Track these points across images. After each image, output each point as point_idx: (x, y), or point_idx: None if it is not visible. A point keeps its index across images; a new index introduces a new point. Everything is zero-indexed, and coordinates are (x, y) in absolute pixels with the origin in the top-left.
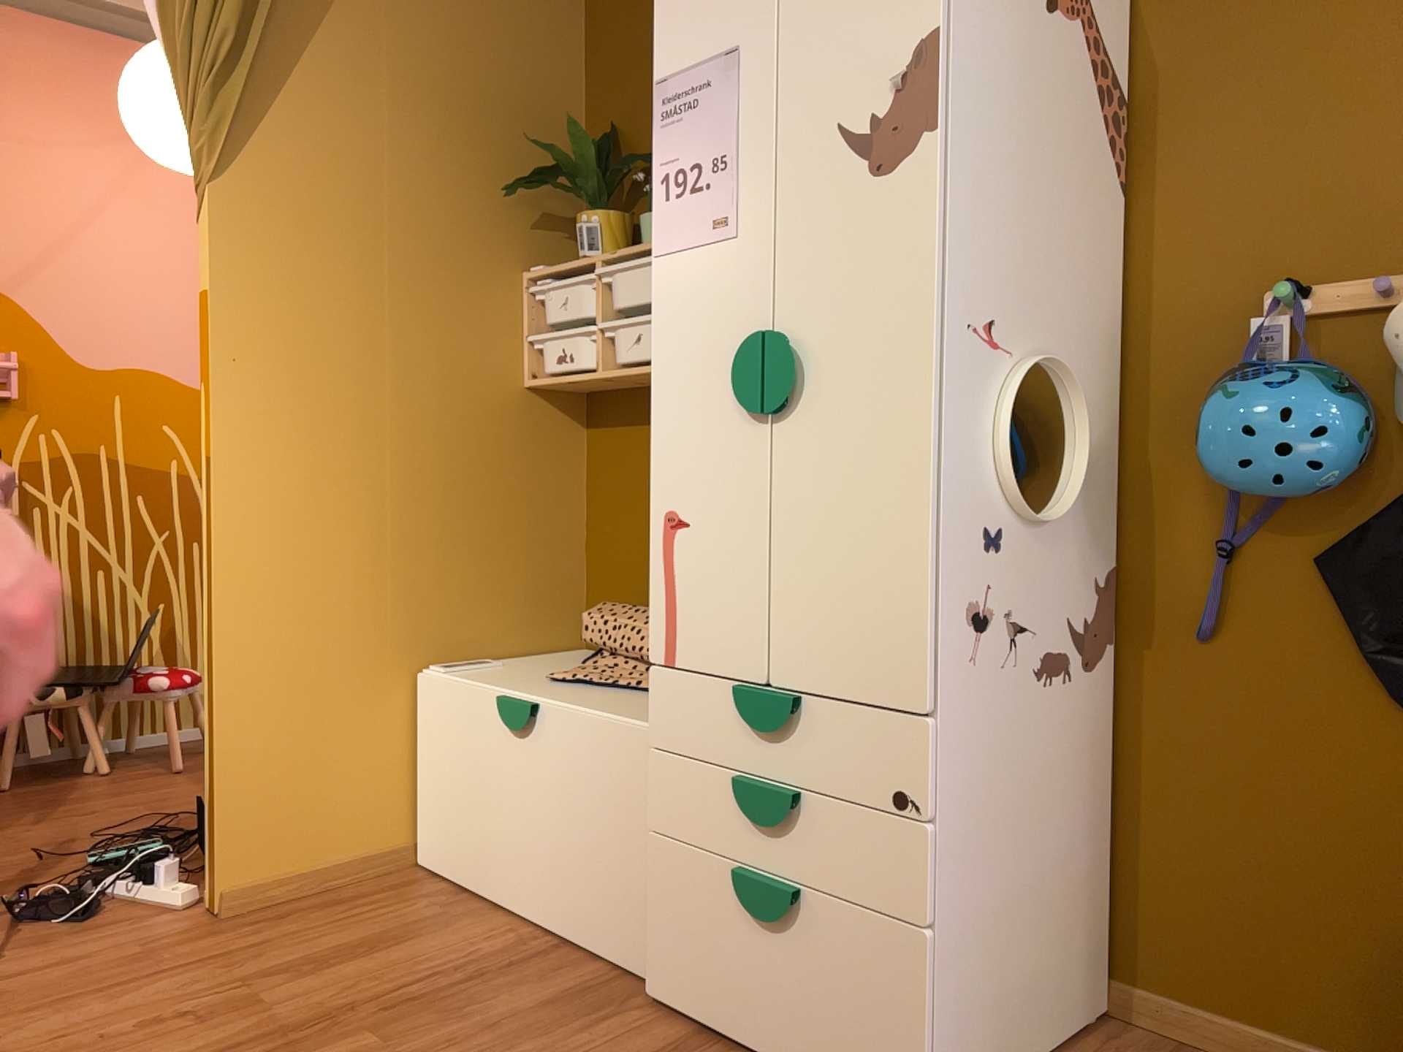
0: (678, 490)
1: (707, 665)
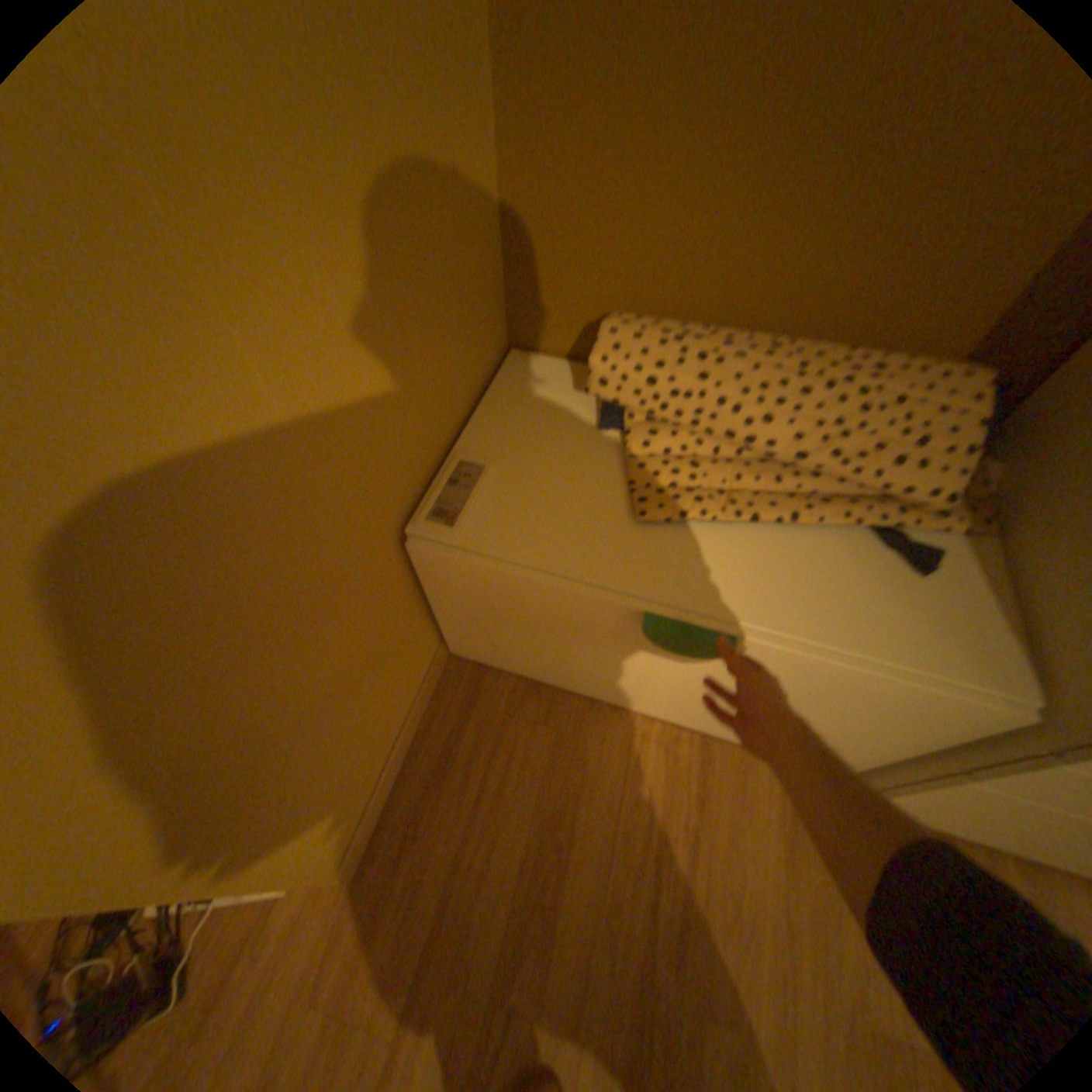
0: None
1: None
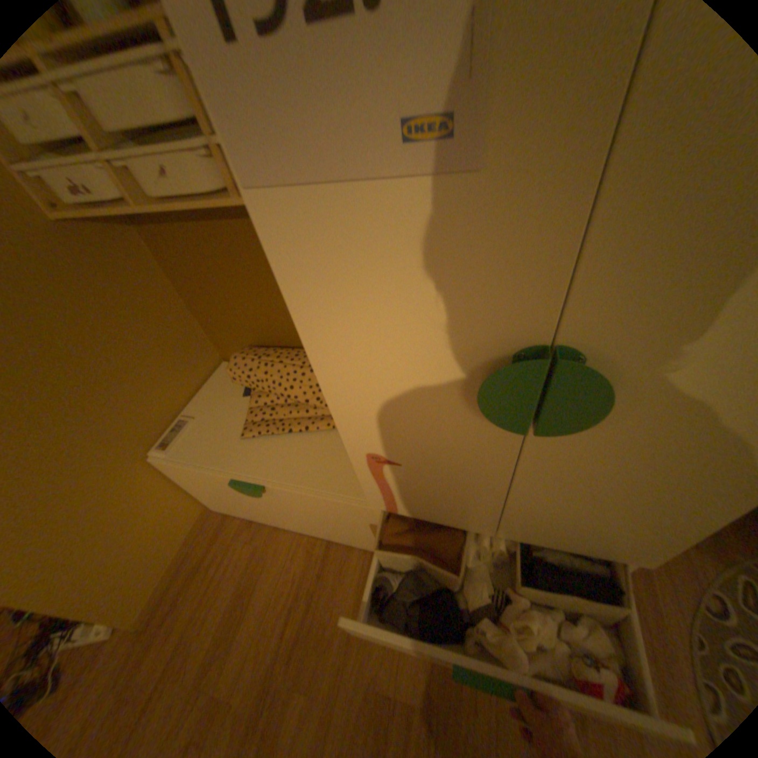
0: (383, 444)
1: (430, 518)
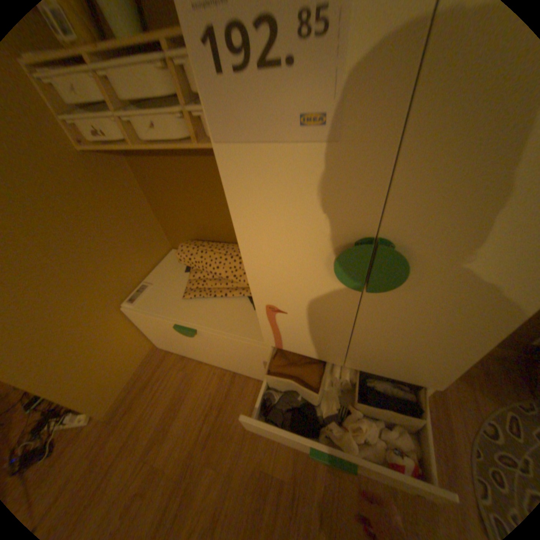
0: (277, 298)
1: (303, 352)
